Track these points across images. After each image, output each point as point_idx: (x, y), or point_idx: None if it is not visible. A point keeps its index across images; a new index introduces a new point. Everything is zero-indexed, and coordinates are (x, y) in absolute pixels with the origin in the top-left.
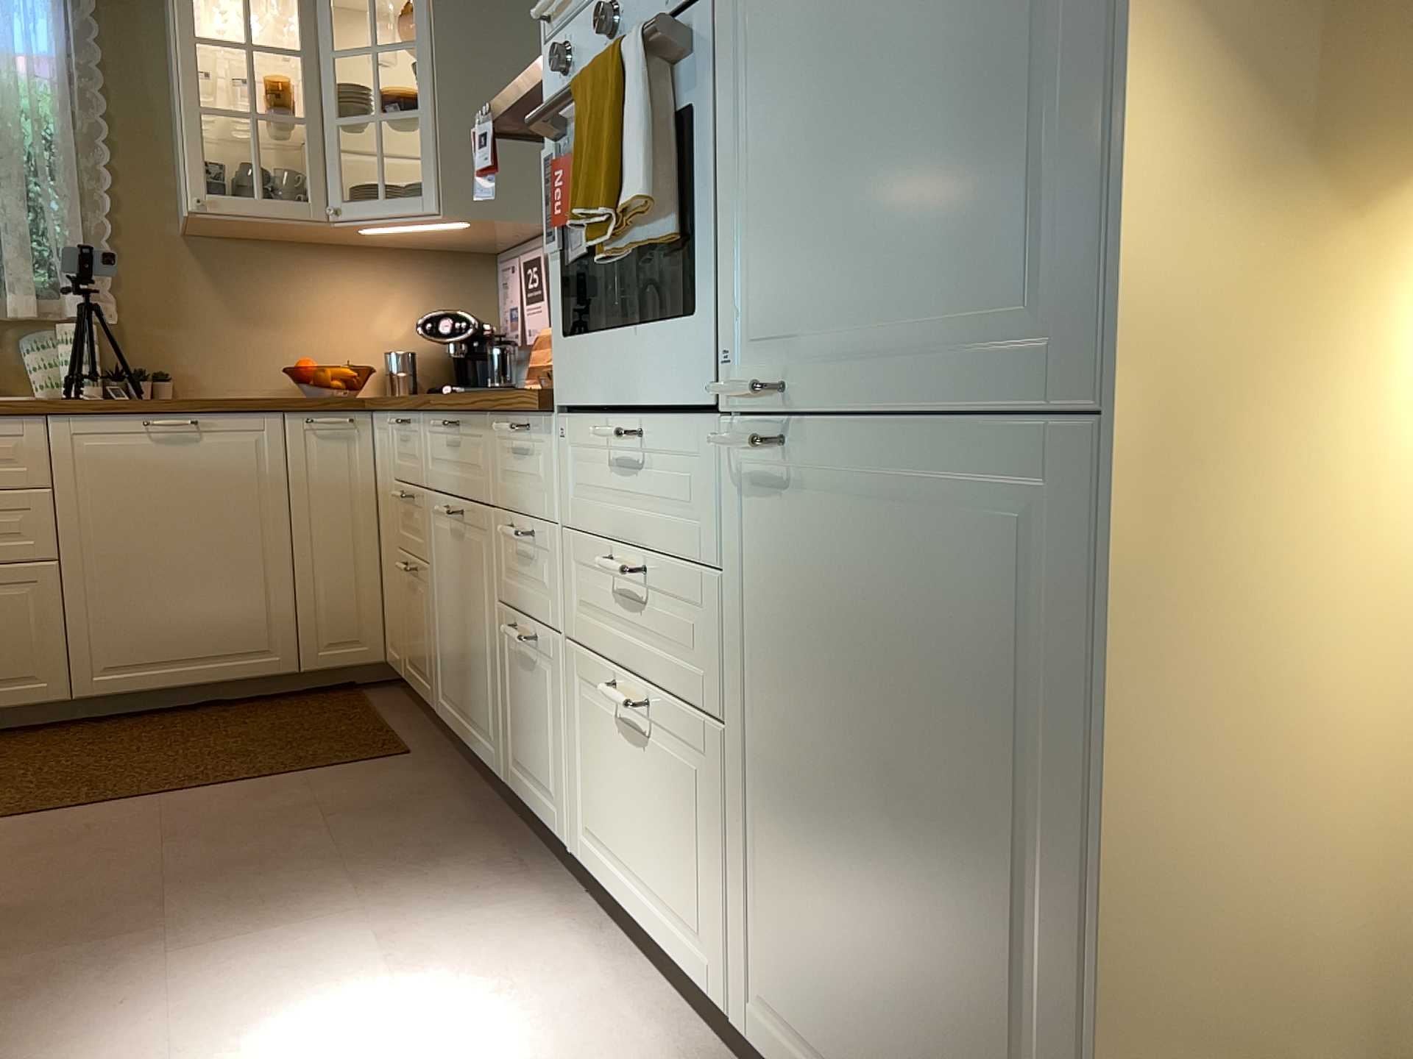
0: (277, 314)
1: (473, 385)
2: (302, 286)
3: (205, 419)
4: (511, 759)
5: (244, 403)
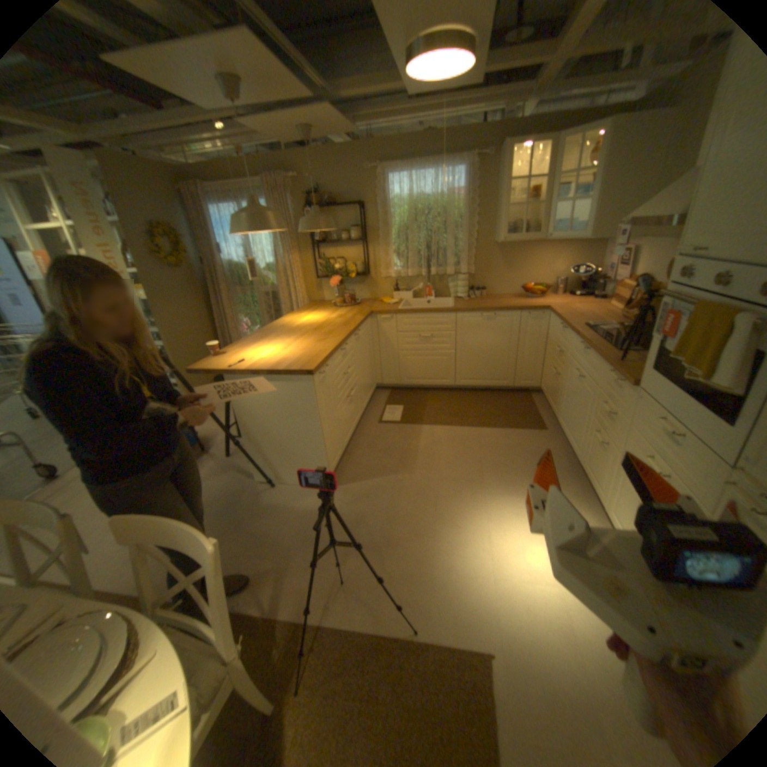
0: (520, 266)
1: (587, 292)
2: (530, 255)
3: (497, 313)
4: (585, 462)
5: (509, 308)
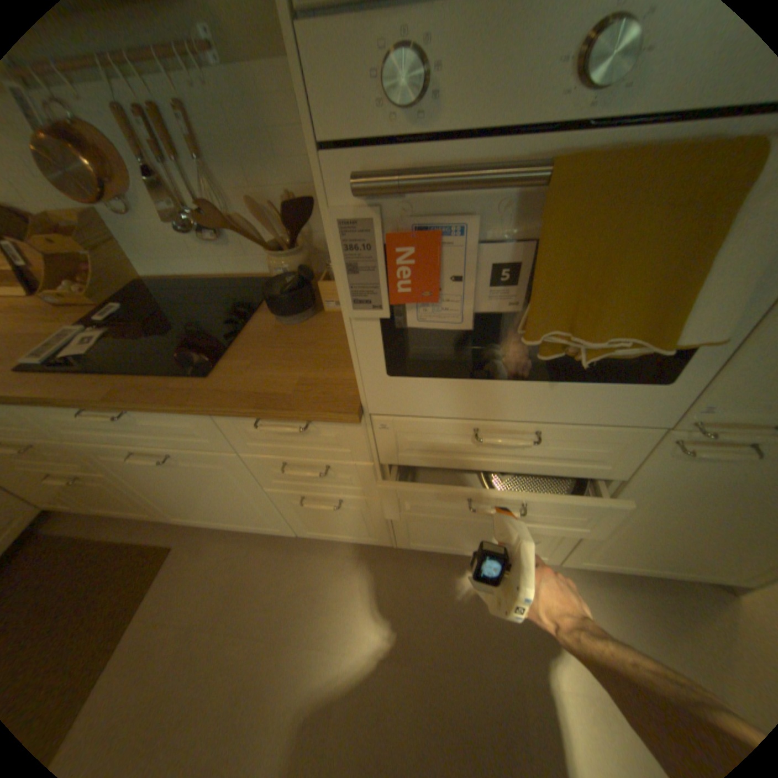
0: None
1: None
2: None
3: None
4: (304, 530)
5: None
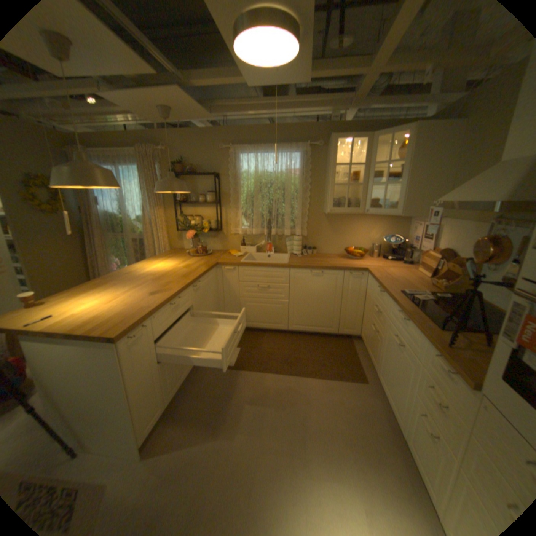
0: (344, 232)
1: (398, 257)
2: (351, 225)
3: (324, 271)
4: (411, 440)
5: (334, 268)
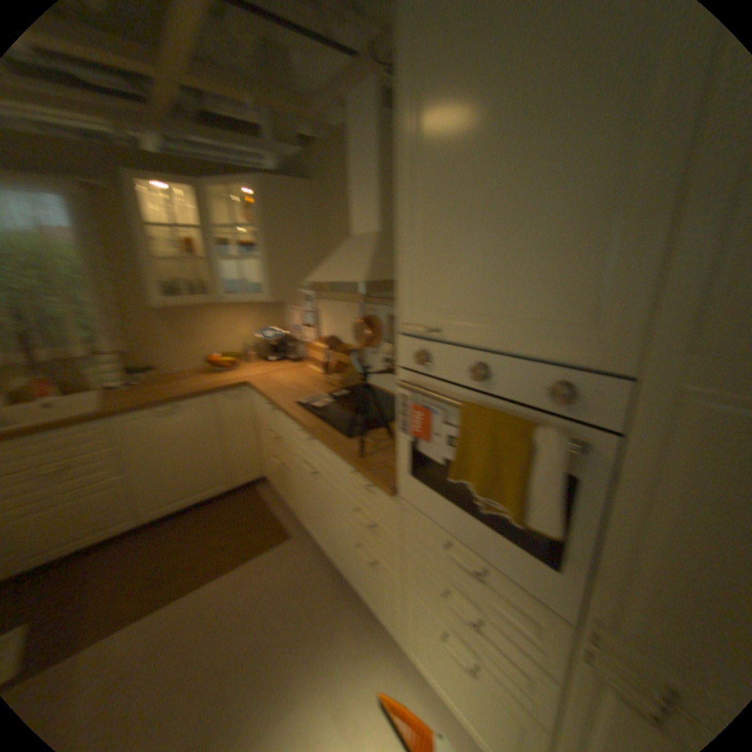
0: (190, 333)
1: (277, 355)
2: (200, 320)
3: (173, 404)
4: (350, 579)
5: (190, 394)
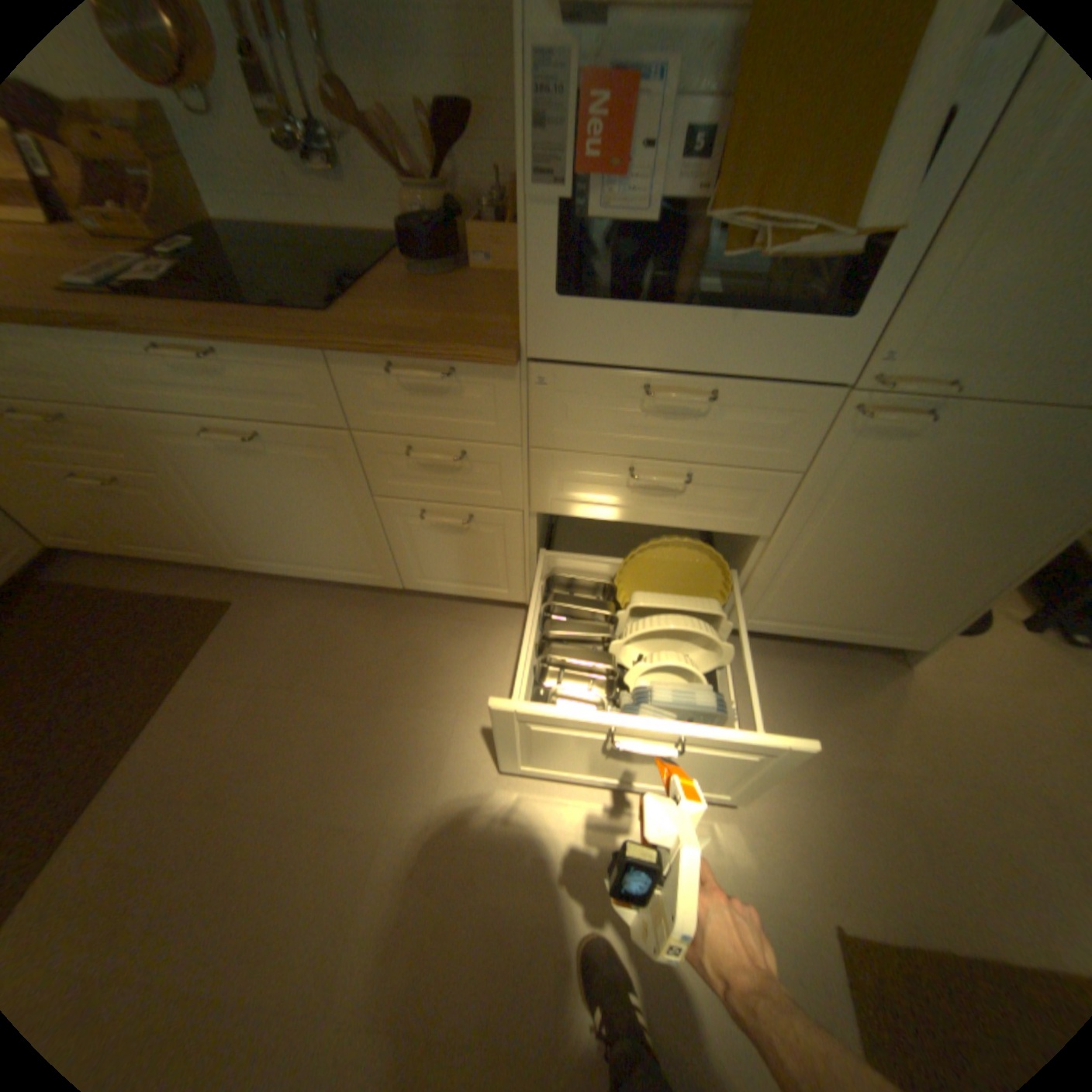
0: None
1: None
2: None
3: None
4: (415, 576)
5: None
